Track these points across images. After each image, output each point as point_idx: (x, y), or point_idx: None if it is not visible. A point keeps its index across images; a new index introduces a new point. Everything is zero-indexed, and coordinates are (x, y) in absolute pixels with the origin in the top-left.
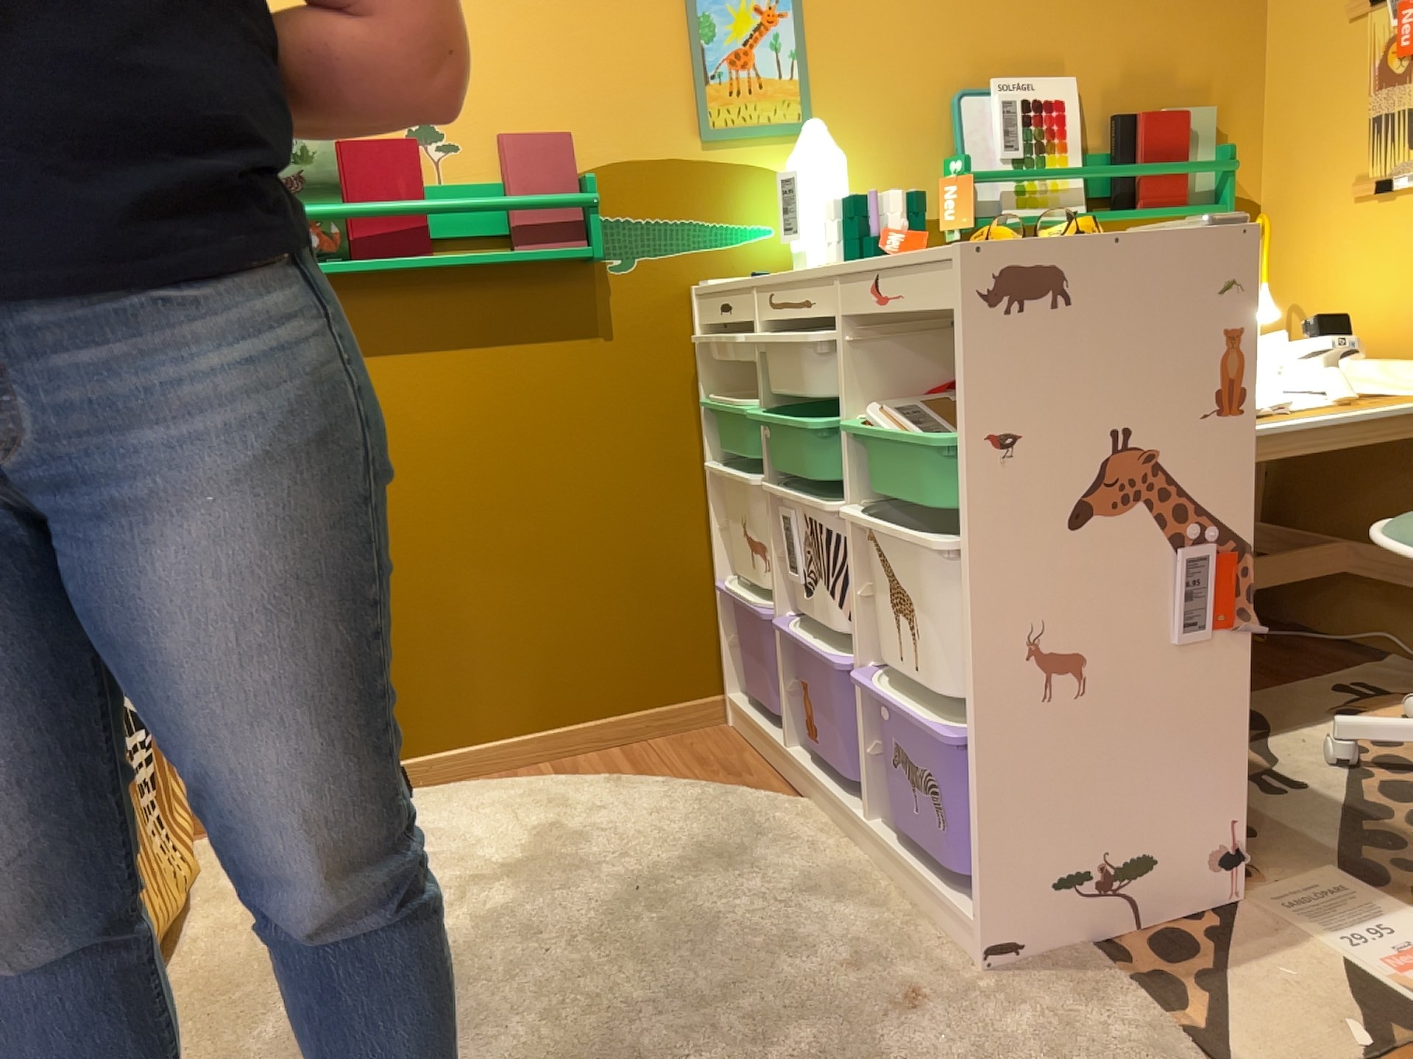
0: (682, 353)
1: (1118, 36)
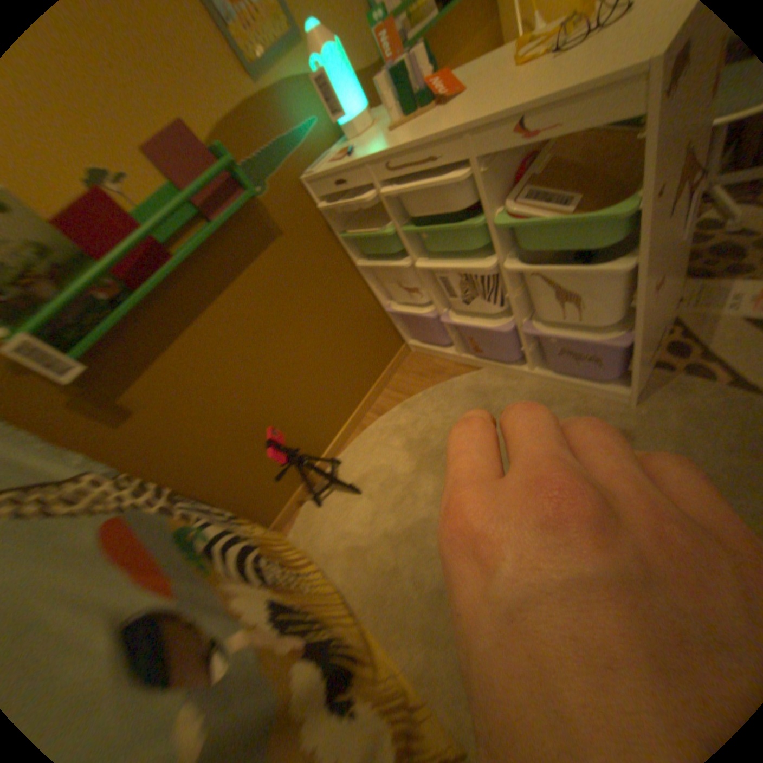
0: (317, 218)
1: None
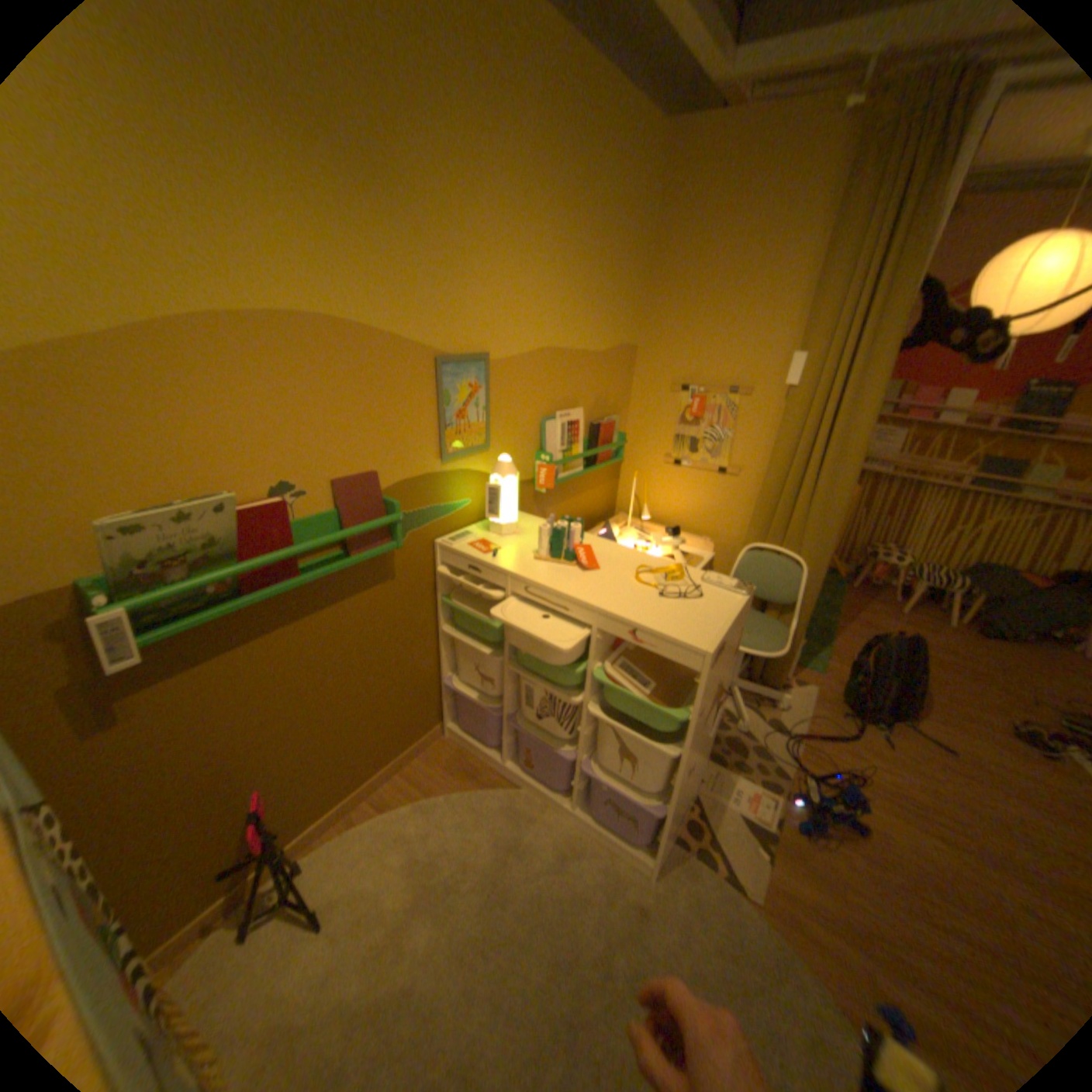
0: (429, 575)
1: (595, 386)
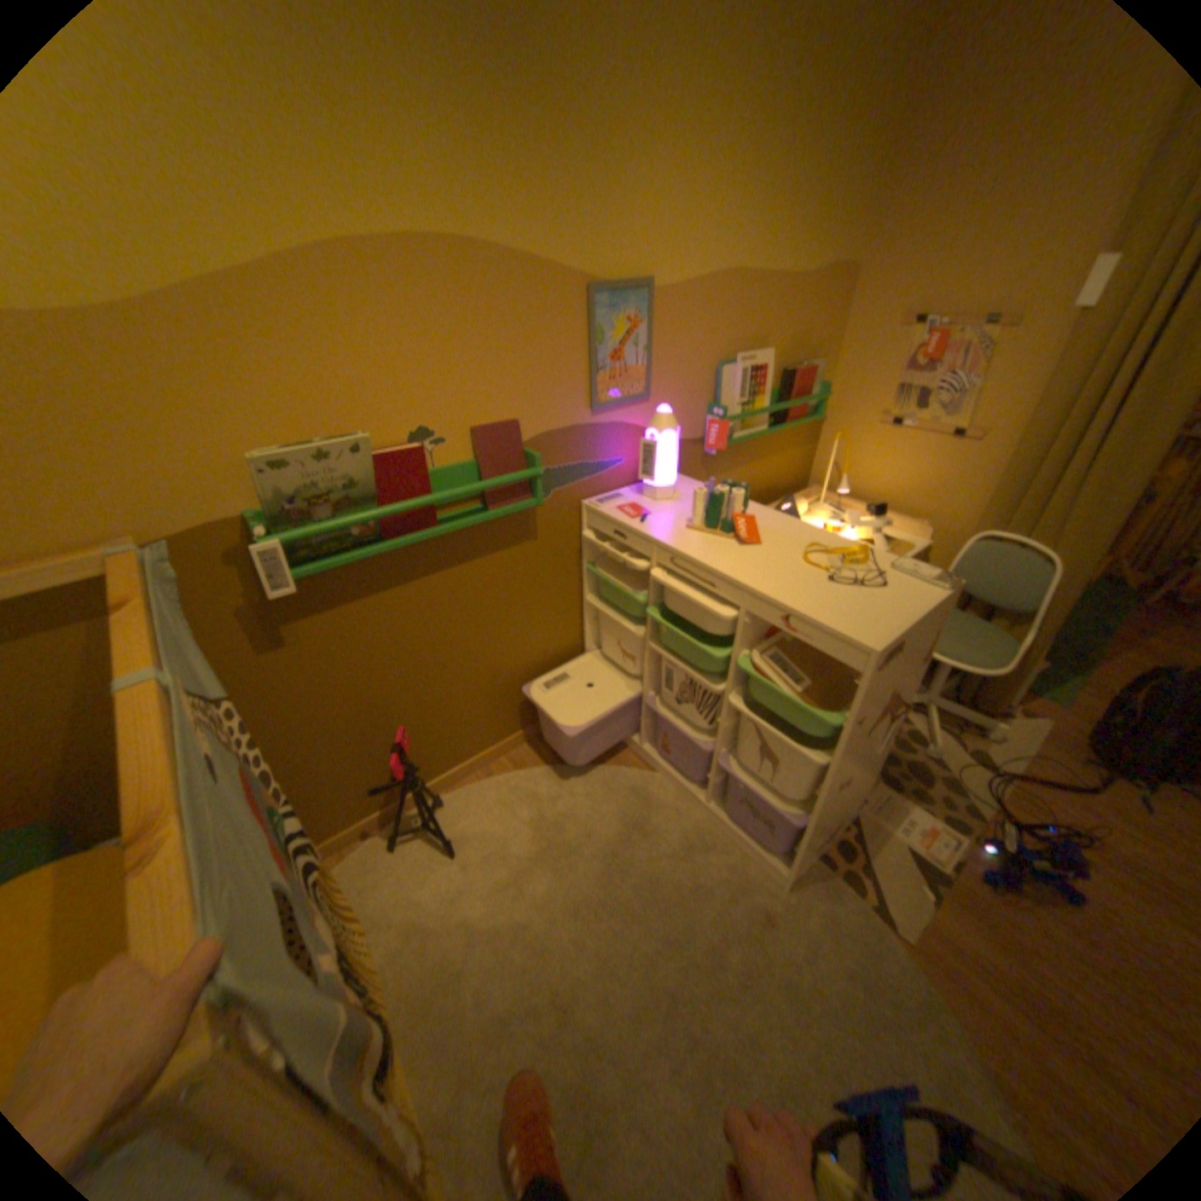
0: (574, 540)
1: (794, 319)
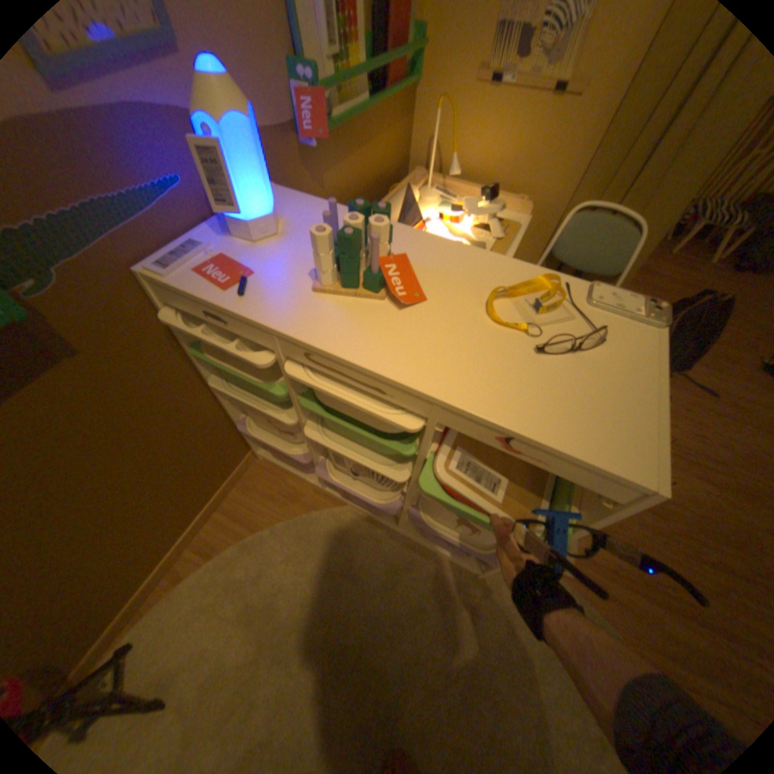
0: (152, 323)
1: None
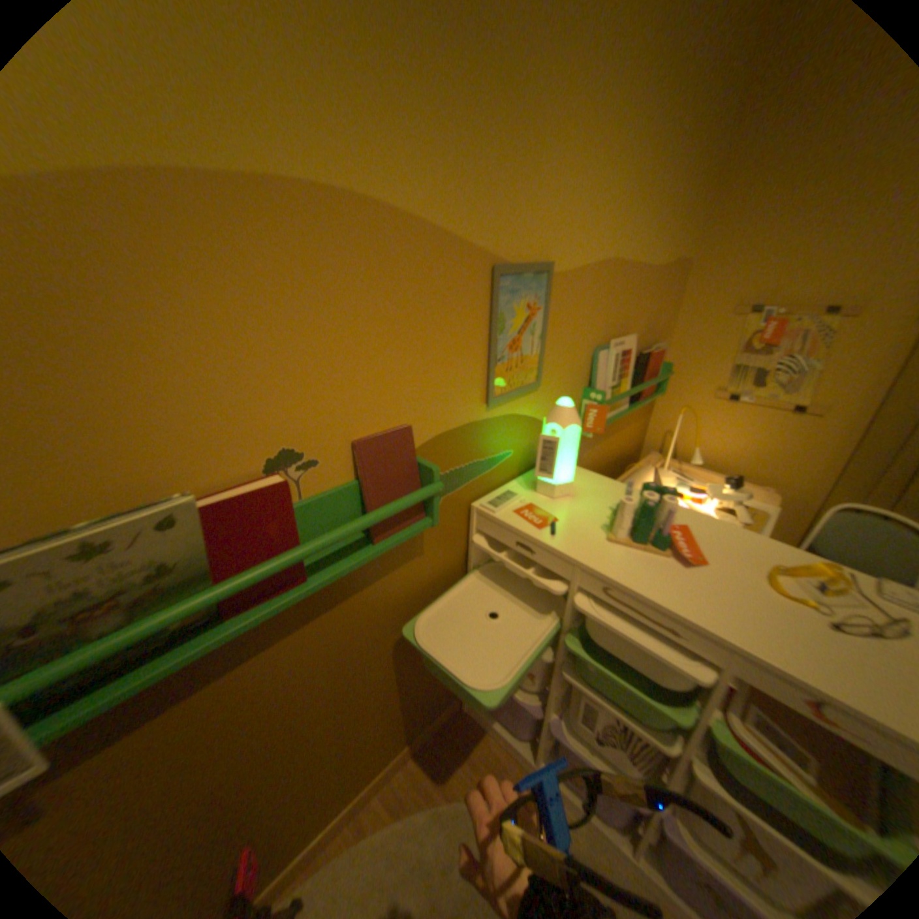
0: (461, 543)
1: (650, 306)
